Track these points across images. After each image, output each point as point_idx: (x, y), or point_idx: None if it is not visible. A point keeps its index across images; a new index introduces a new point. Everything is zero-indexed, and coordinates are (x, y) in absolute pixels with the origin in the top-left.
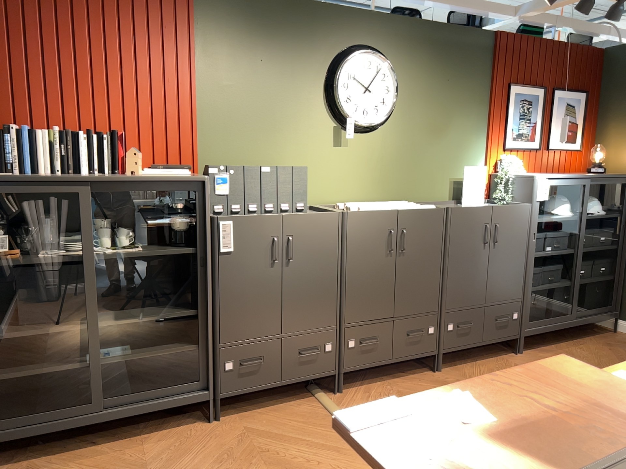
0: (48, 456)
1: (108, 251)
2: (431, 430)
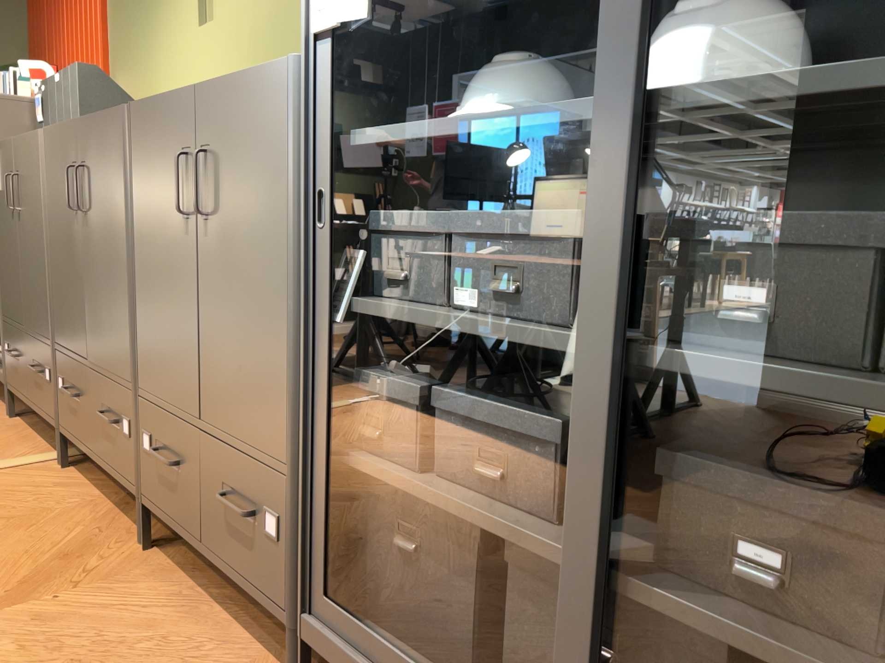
0: None
1: None
2: None
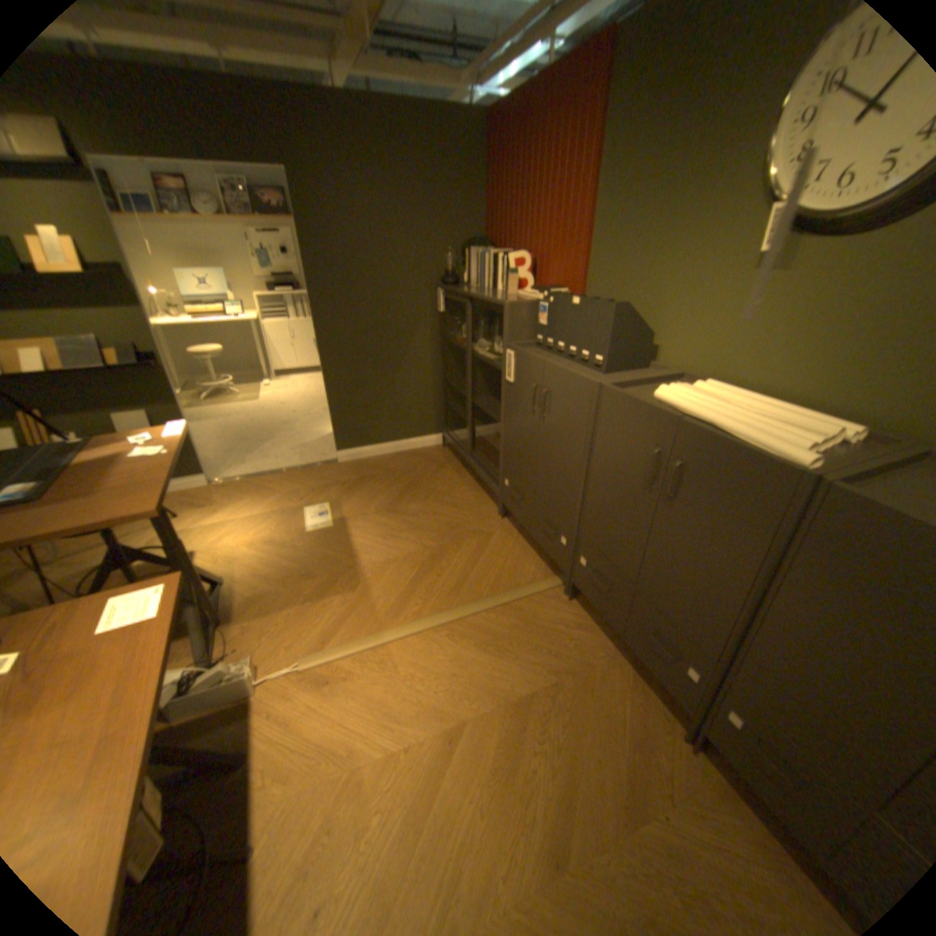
0: (459, 464)
1: (484, 353)
2: (152, 444)
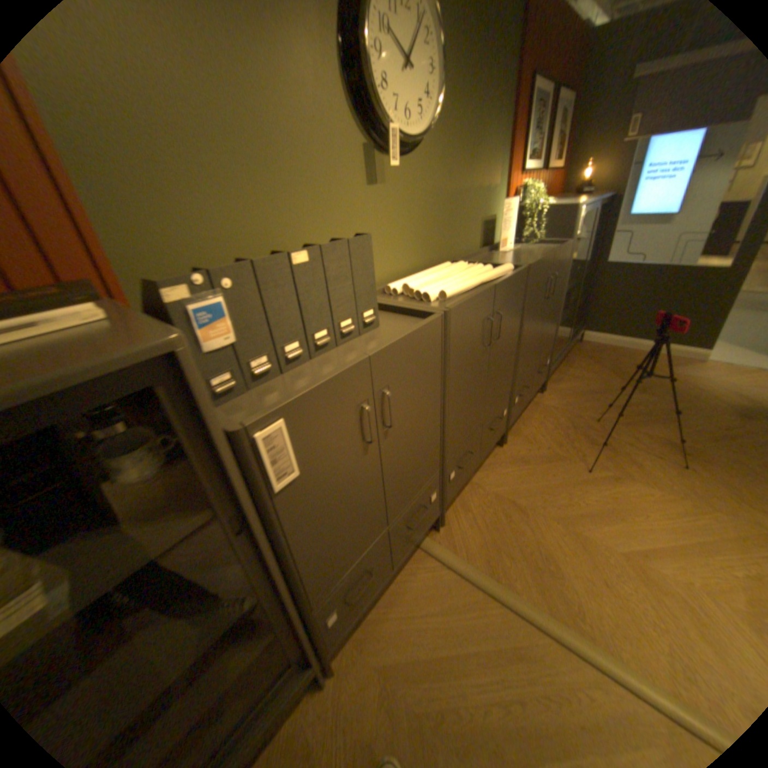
0: None
1: None
2: None
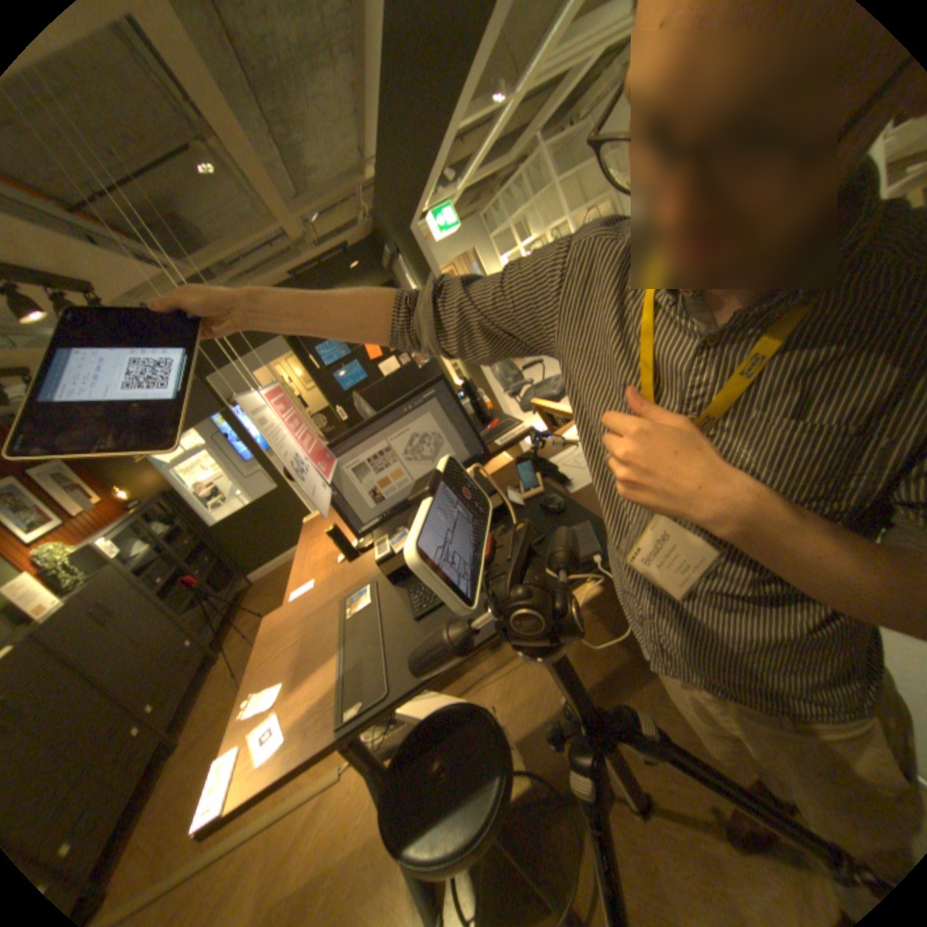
0: None
1: None
2: (256, 730)
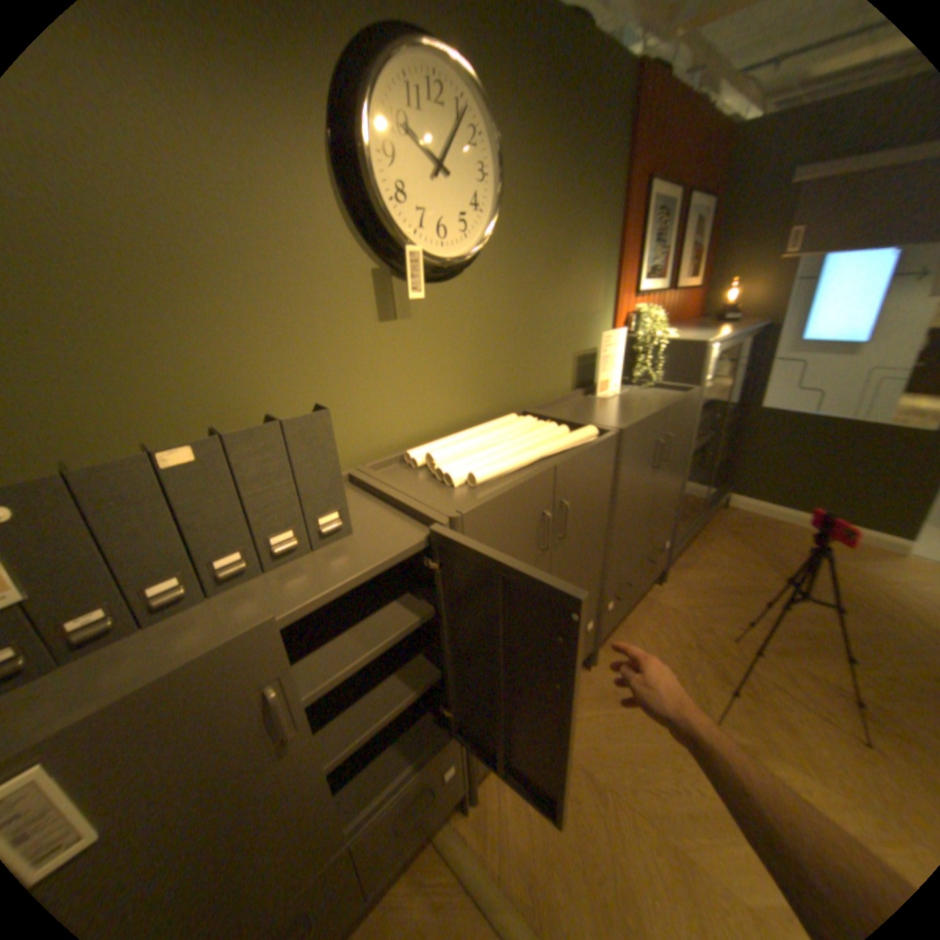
0: None
1: None
2: None
